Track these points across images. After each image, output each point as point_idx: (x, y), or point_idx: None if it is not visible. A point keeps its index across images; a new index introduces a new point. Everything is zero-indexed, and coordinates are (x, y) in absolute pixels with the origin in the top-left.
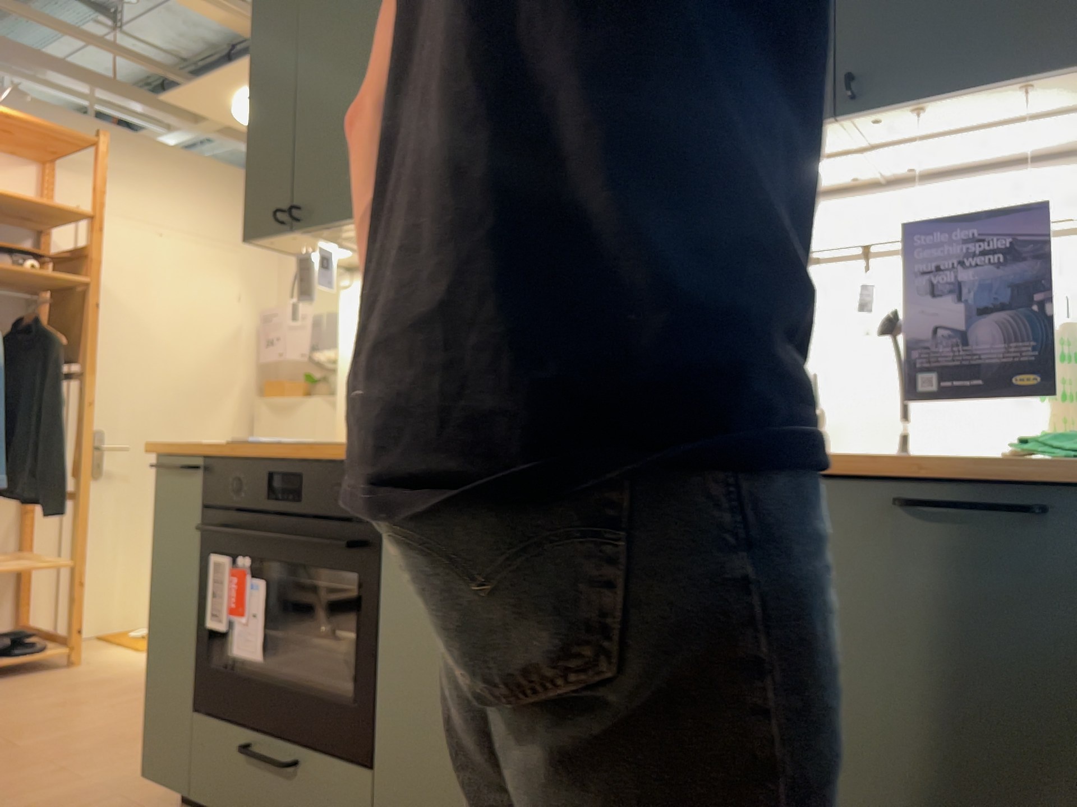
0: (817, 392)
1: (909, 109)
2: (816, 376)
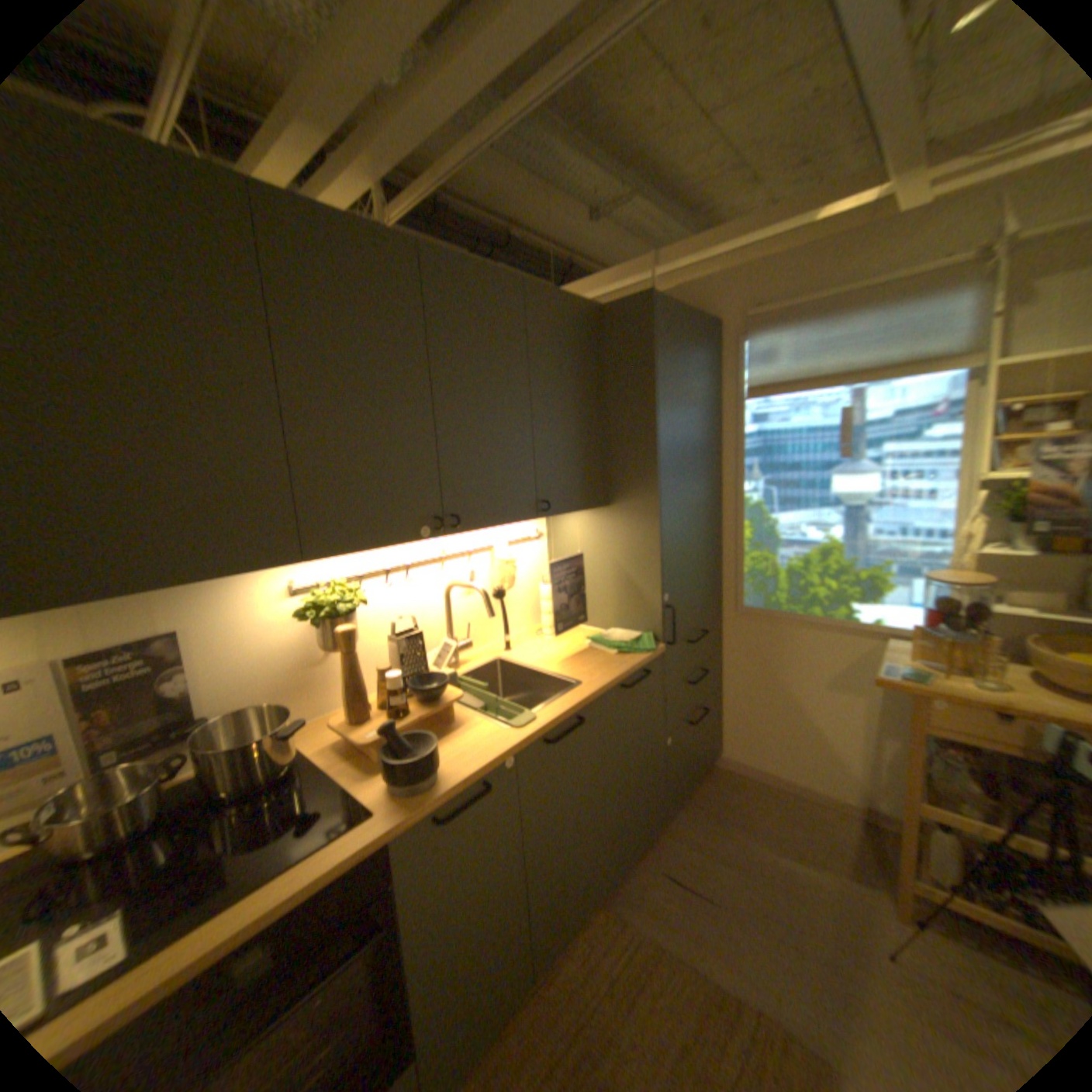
0: (470, 632)
1: (552, 515)
2: (470, 625)
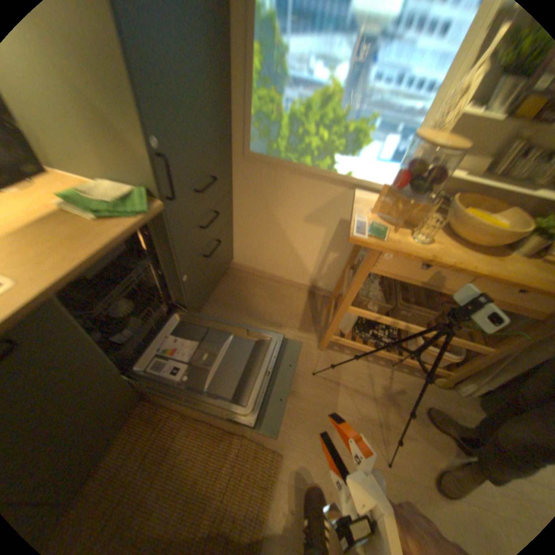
0: None
1: None
2: None
